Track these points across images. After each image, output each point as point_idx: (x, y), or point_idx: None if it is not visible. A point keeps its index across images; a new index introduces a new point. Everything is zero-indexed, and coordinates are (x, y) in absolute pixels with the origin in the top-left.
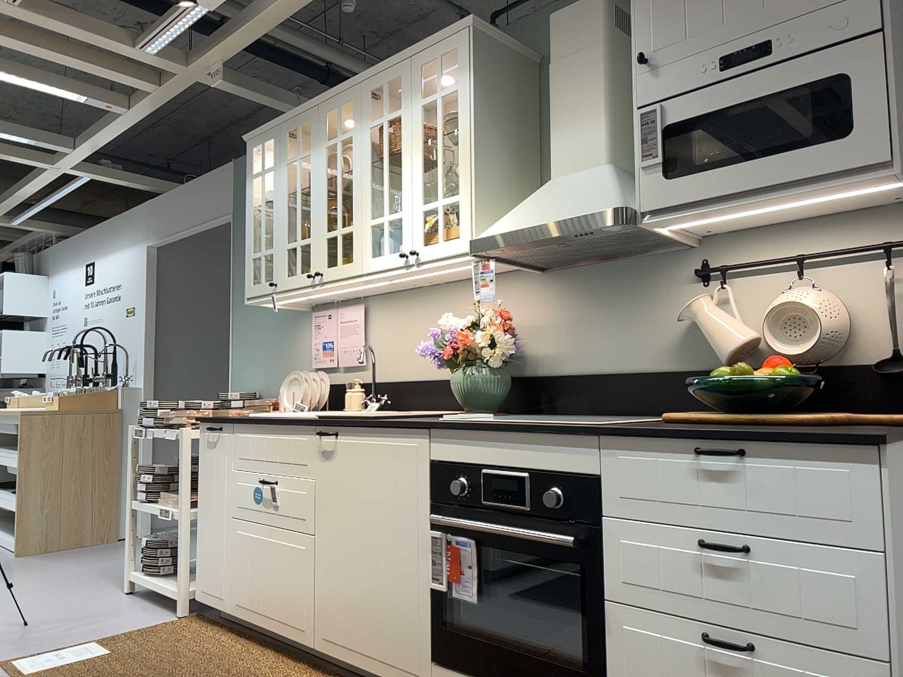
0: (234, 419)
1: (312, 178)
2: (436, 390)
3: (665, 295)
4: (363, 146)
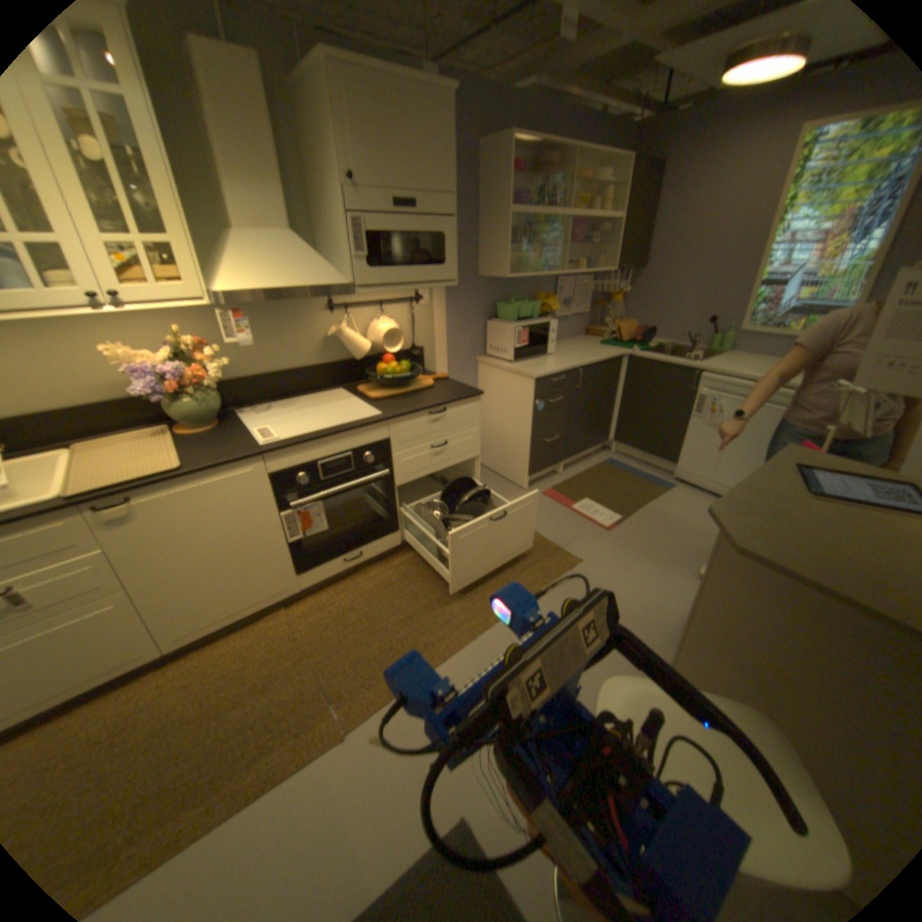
0: None
1: None
2: (85, 417)
3: (310, 320)
4: None
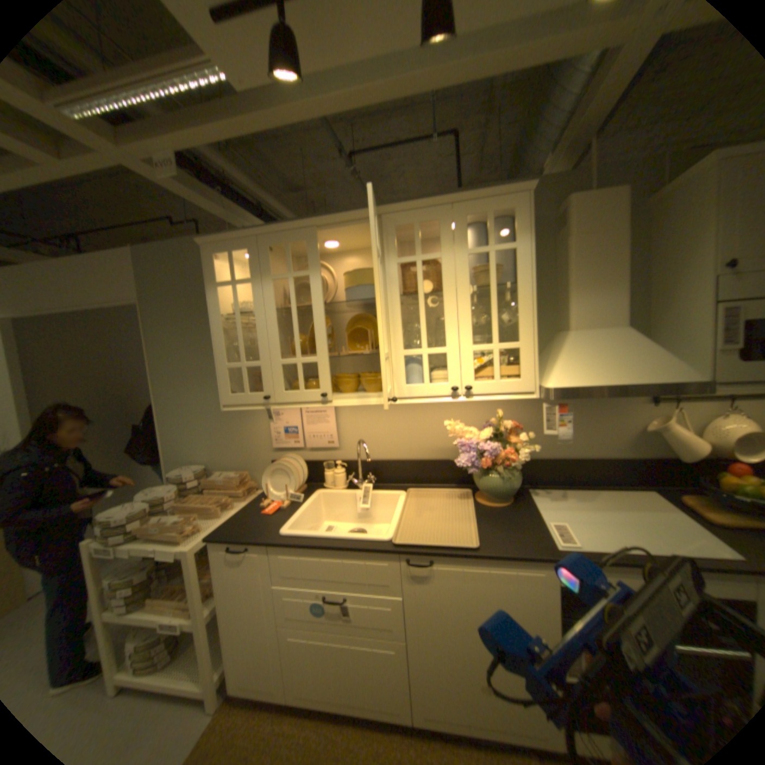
0: (271, 546)
1: (315, 301)
2: (420, 469)
3: (627, 411)
4: (389, 281)
